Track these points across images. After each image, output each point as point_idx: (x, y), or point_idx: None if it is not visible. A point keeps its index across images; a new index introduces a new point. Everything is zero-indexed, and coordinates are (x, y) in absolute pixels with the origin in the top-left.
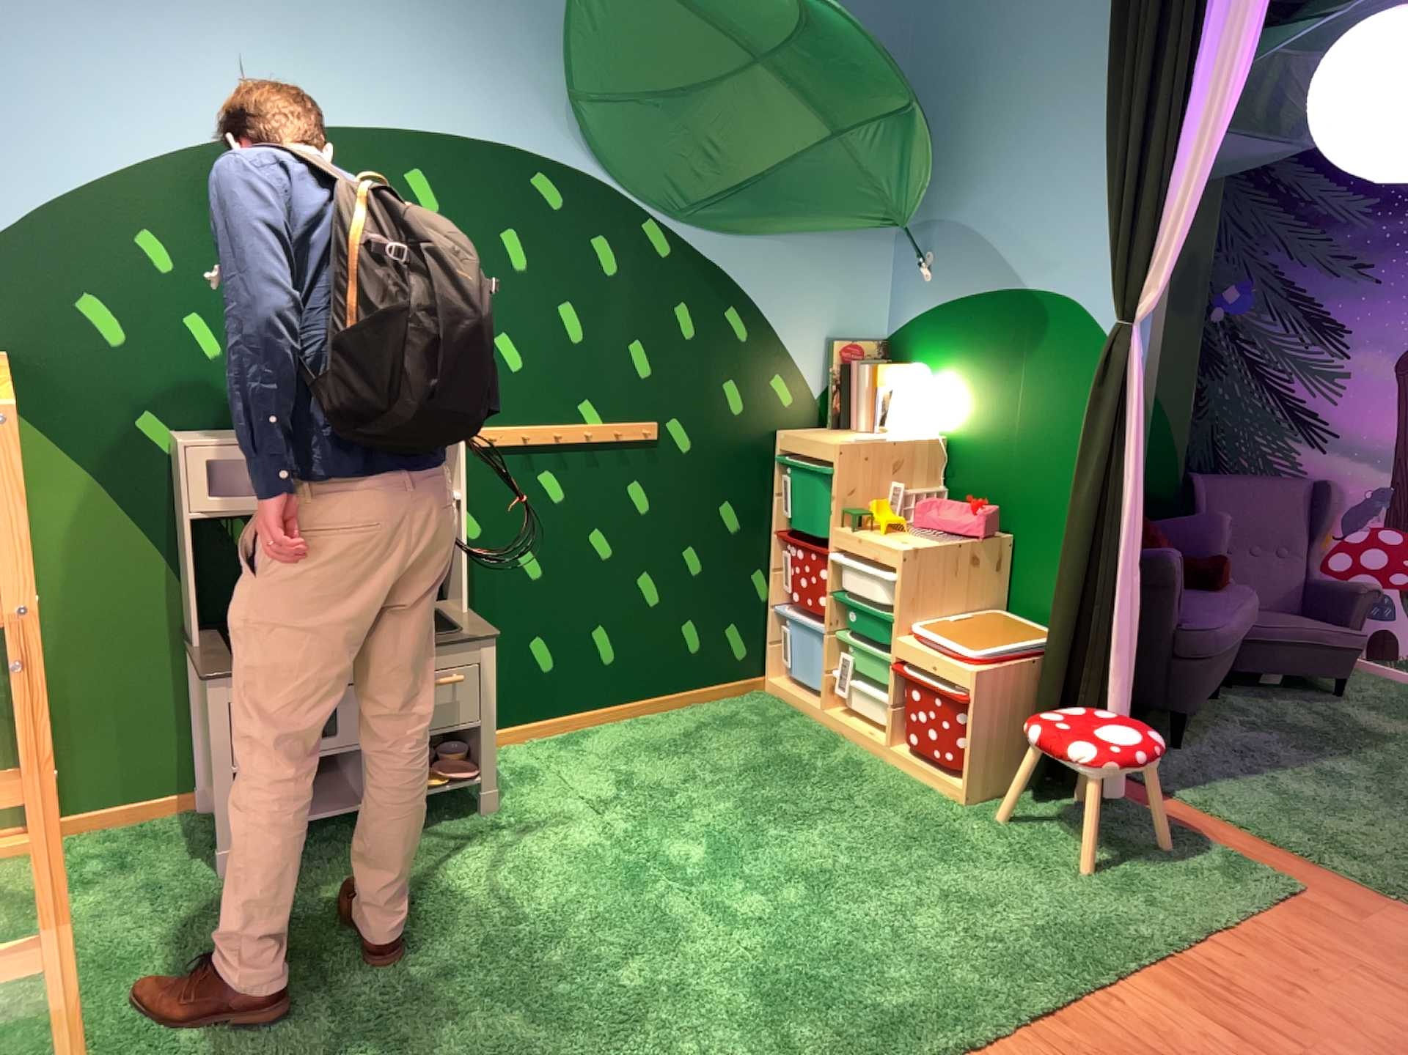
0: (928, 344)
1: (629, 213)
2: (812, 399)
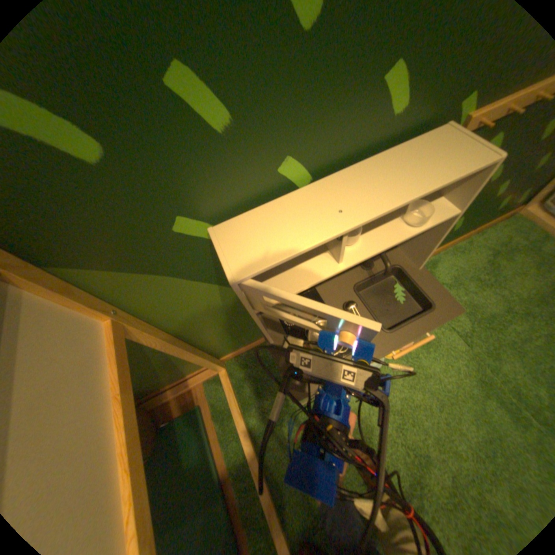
0: None
1: None
2: None
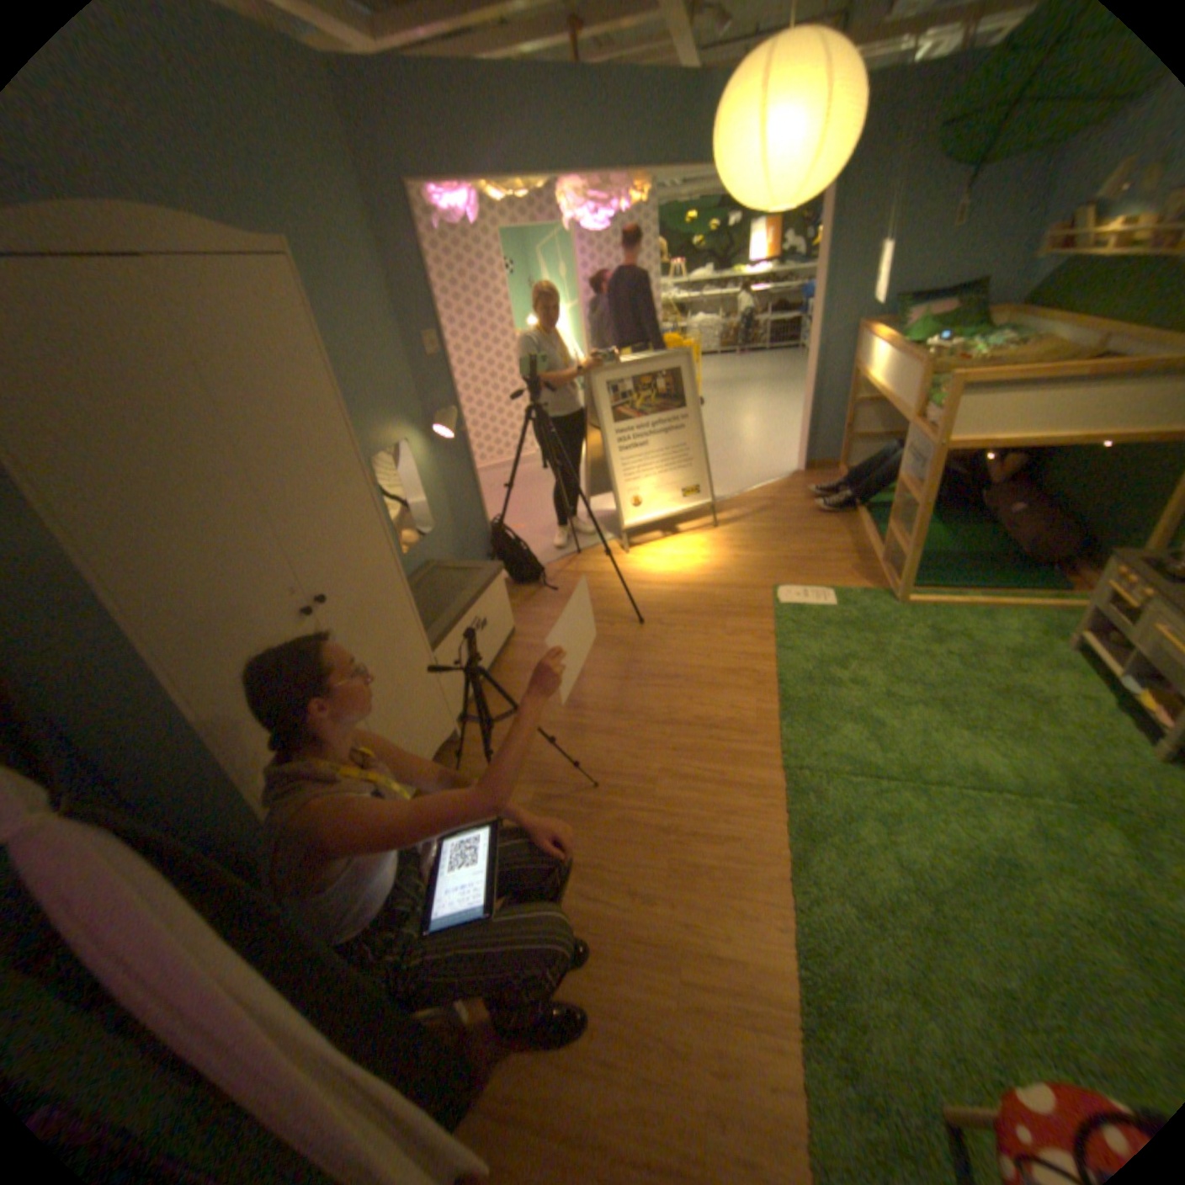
0: None
1: None
2: None
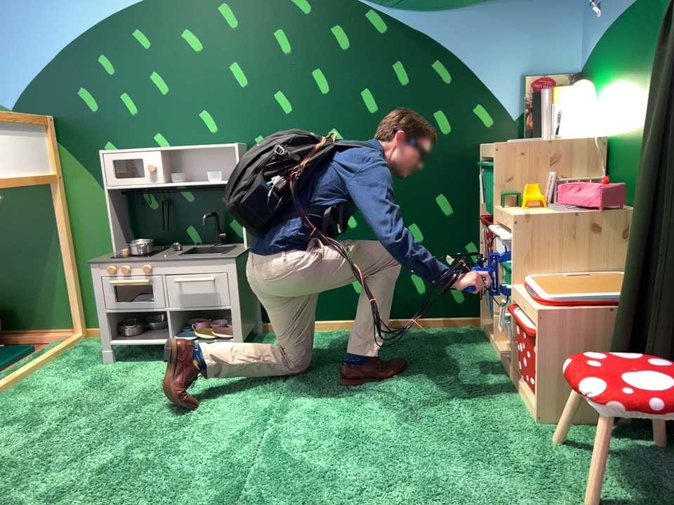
0: (601, 62)
1: (353, 4)
2: (511, 120)
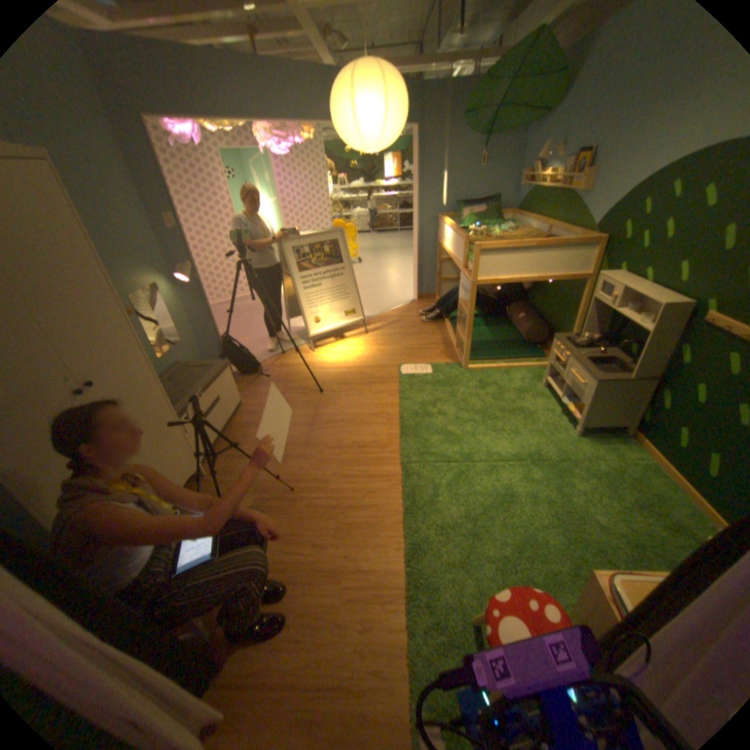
0: None
1: None
2: None
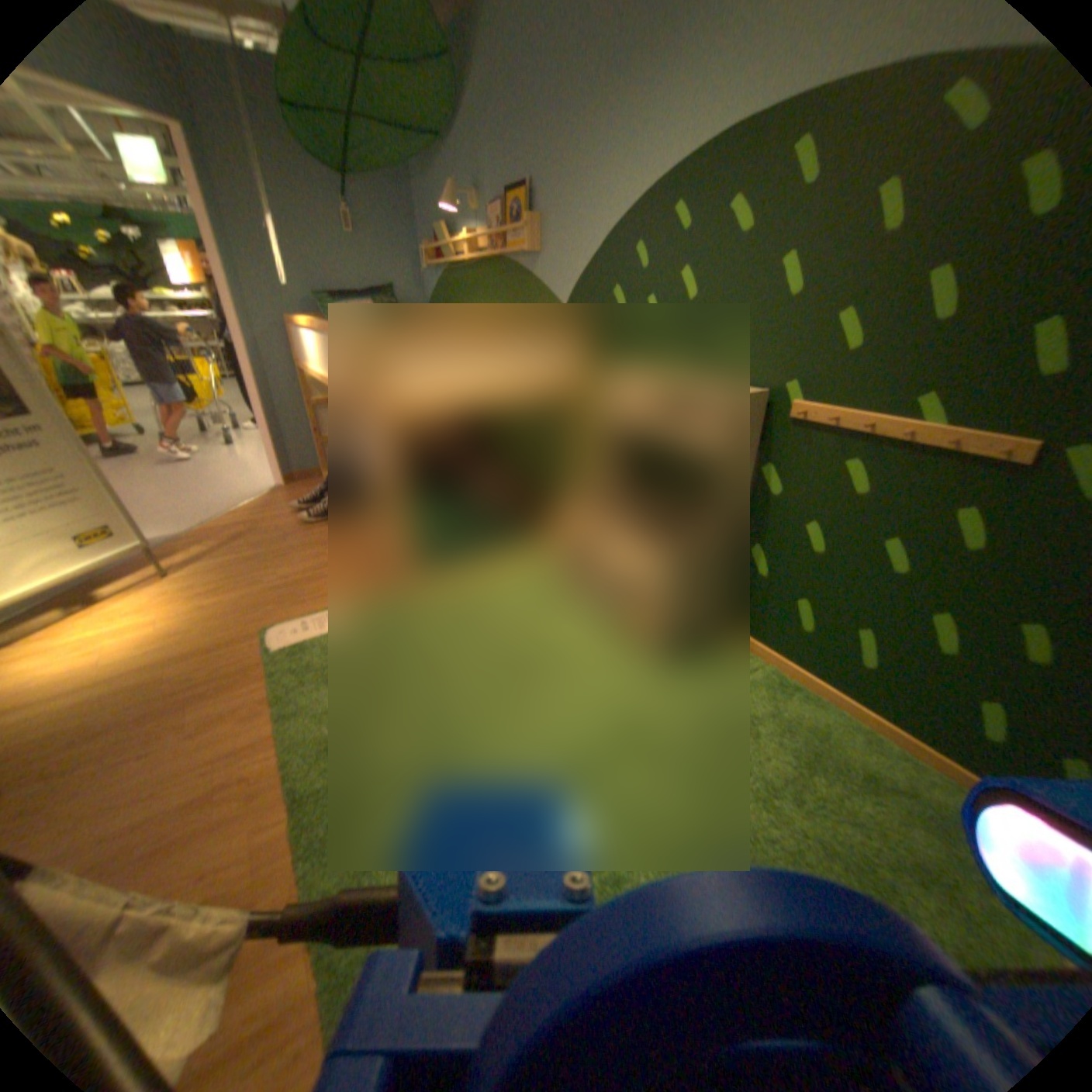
0: None
1: None
2: None
